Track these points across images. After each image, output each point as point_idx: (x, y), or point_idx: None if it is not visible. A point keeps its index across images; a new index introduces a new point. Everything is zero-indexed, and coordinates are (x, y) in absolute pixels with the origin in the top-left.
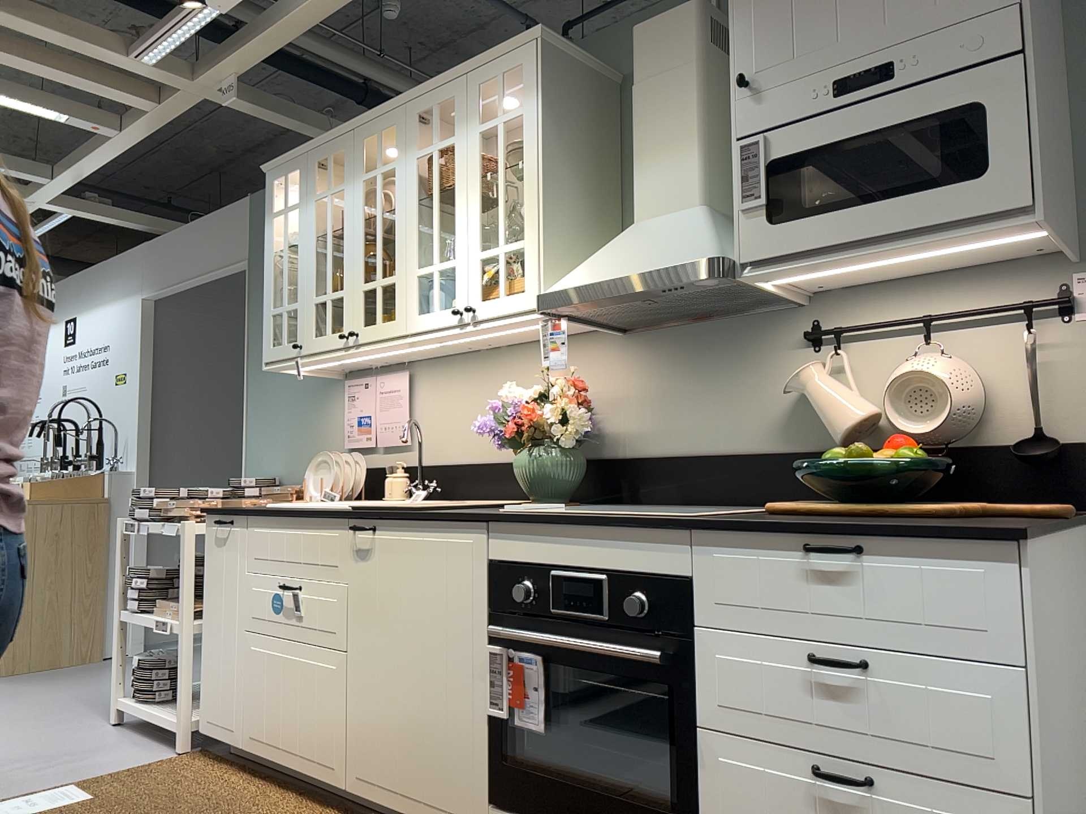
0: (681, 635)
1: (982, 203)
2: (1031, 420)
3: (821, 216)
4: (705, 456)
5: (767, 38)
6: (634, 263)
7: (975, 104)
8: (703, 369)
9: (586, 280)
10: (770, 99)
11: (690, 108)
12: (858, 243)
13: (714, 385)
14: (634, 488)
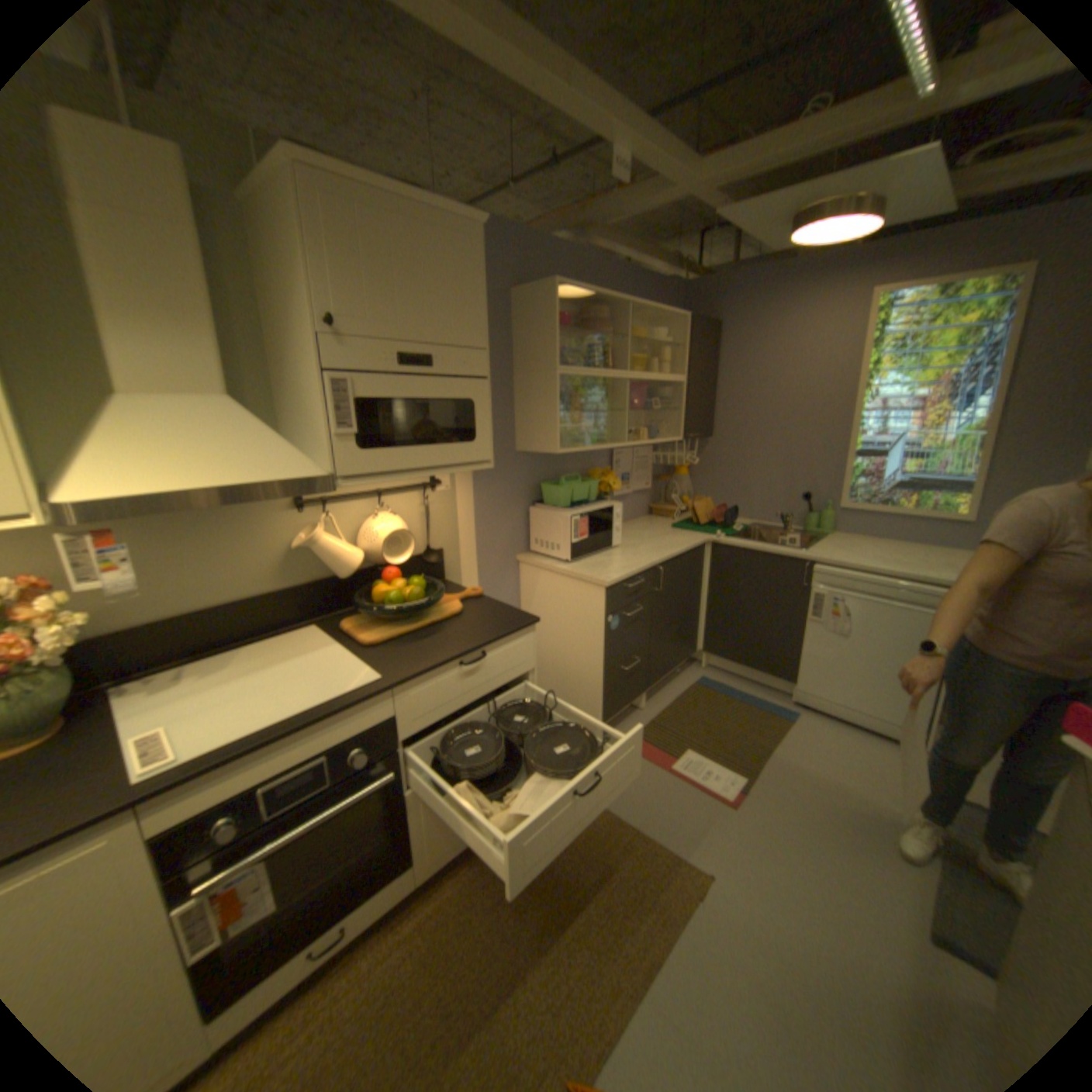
0: (388, 754)
1: (474, 456)
2: (424, 542)
3: (395, 449)
4: (204, 610)
5: (345, 287)
6: (216, 467)
7: (471, 400)
8: (186, 534)
9: (148, 484)
10: (352, 345)
11: (194, 279)
12: (413, 468)
13: (203, 547)
14: (113, 665)
